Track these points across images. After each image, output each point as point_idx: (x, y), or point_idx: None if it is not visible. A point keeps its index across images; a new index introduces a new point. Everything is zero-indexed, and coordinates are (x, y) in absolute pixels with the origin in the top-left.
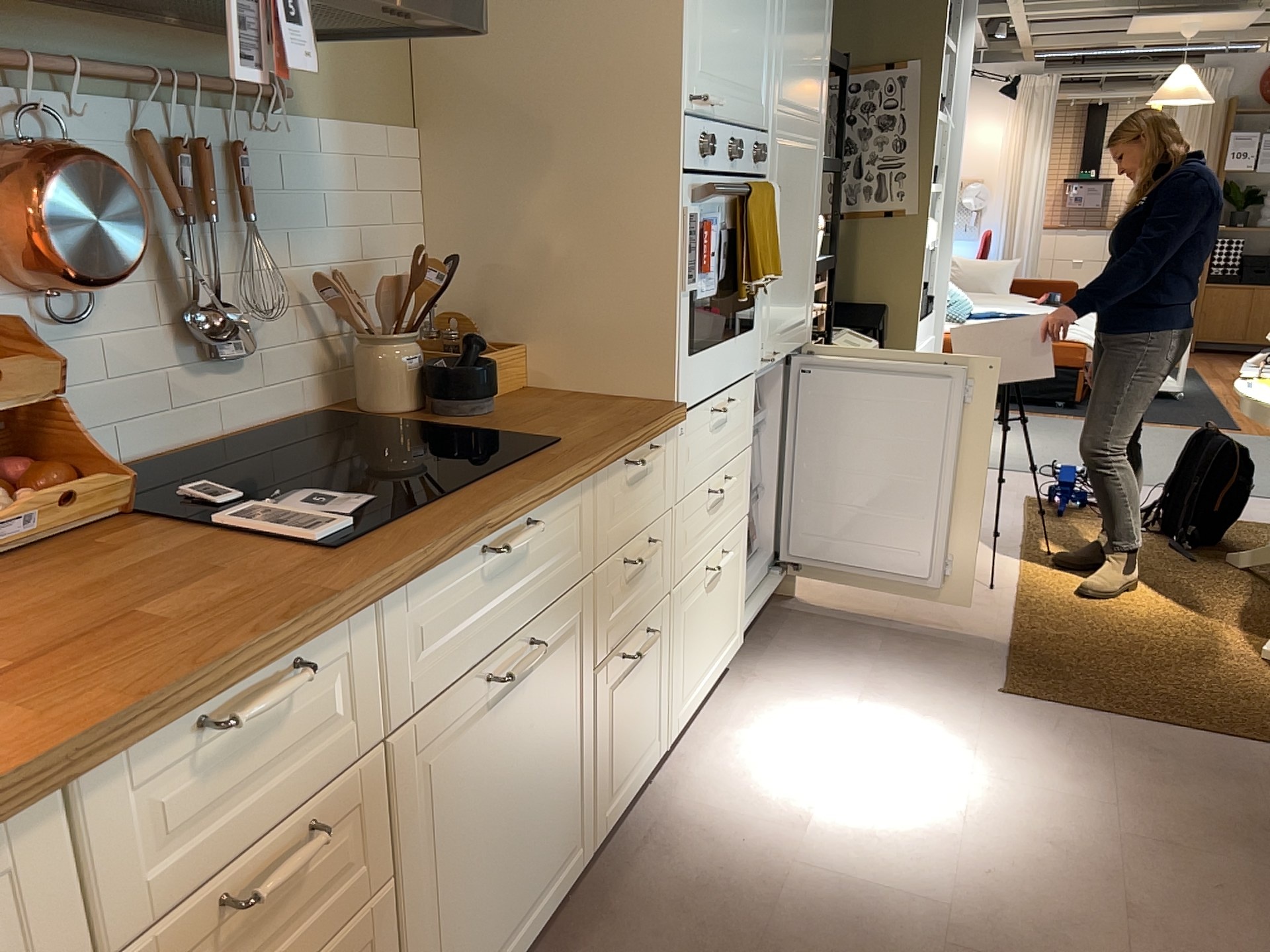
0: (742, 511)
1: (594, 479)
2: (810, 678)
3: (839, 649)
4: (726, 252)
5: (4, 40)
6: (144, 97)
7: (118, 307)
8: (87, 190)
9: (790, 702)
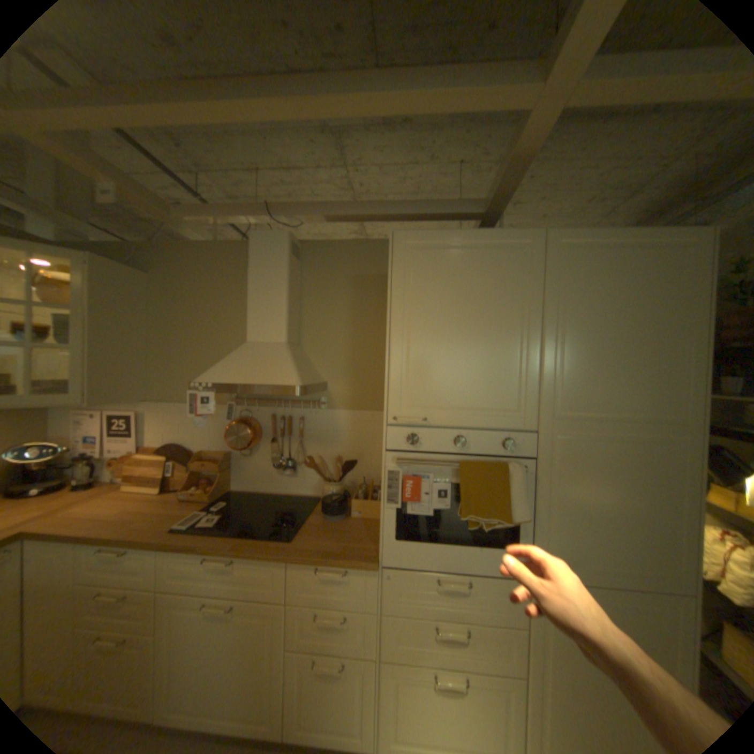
0: (507, 671)
1: (286, 566)
2: None
3: None
4: (447, 495)
5: (247, 396)
6: (279, 406)
7: (261, 455)
8: (239, 430)
9: None
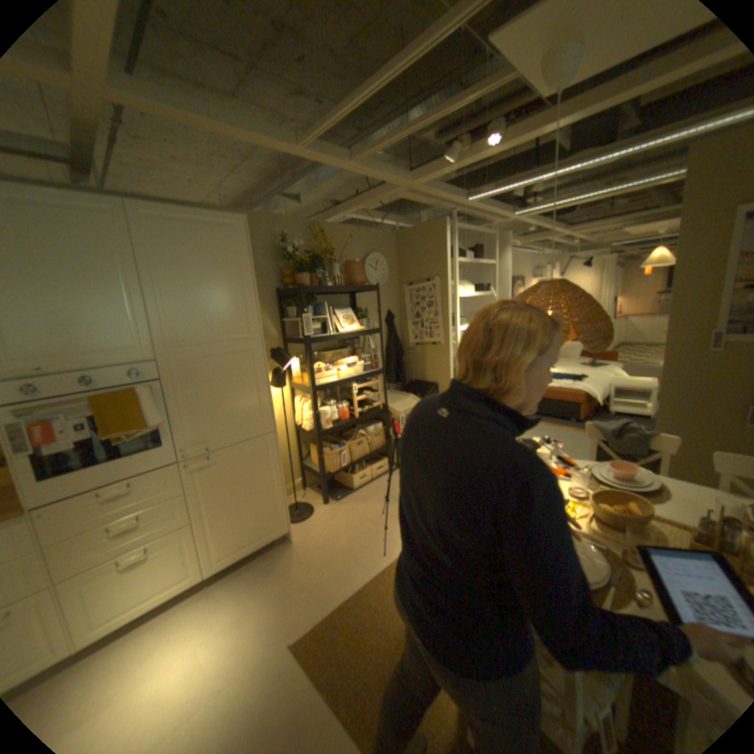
0: (172, 527)
1: None
2: (223, 607)
3: (261, 587)
4: (82, 427)
5: None
6: None
7: None
8: None
9: (193, 623)
